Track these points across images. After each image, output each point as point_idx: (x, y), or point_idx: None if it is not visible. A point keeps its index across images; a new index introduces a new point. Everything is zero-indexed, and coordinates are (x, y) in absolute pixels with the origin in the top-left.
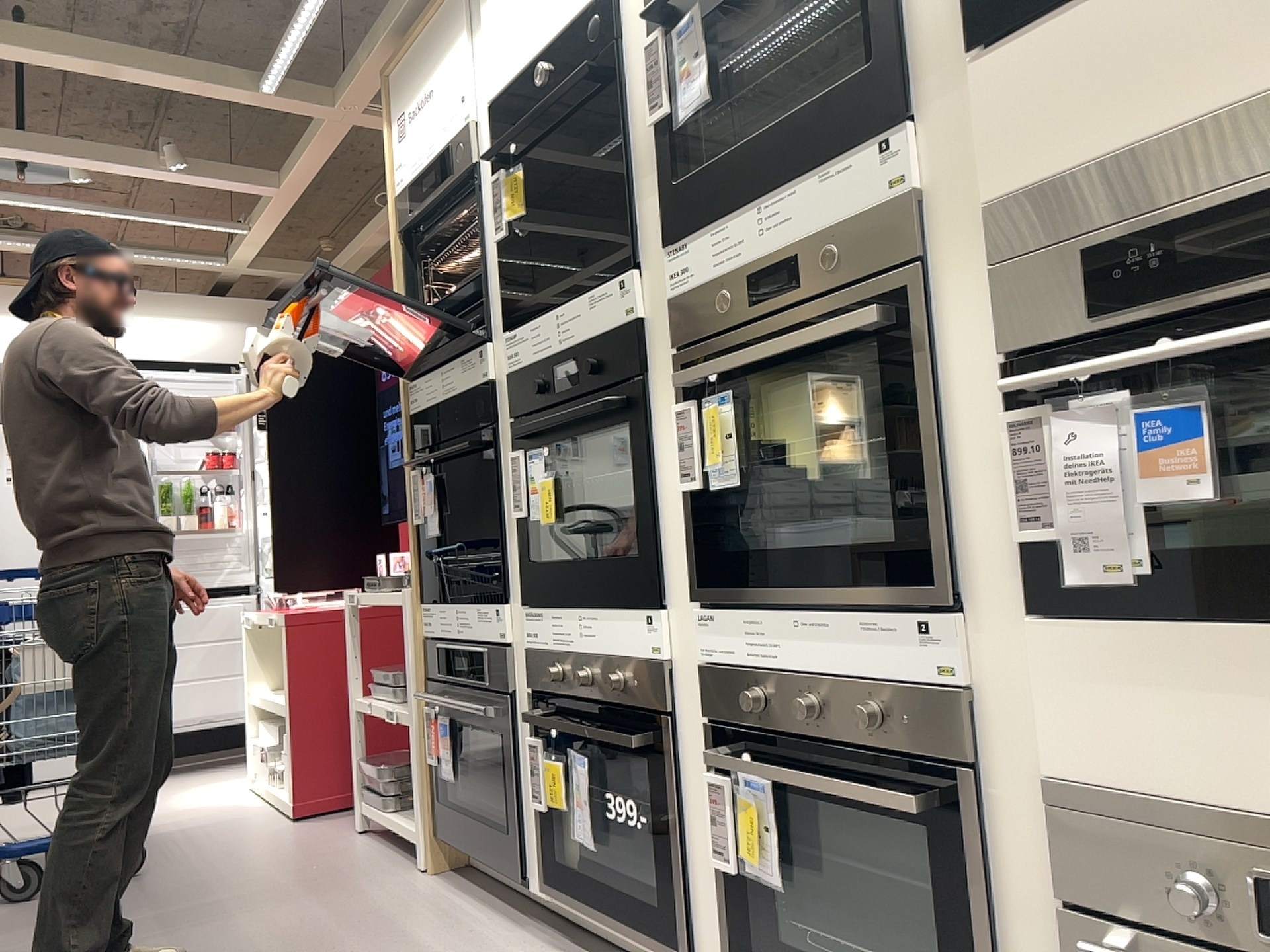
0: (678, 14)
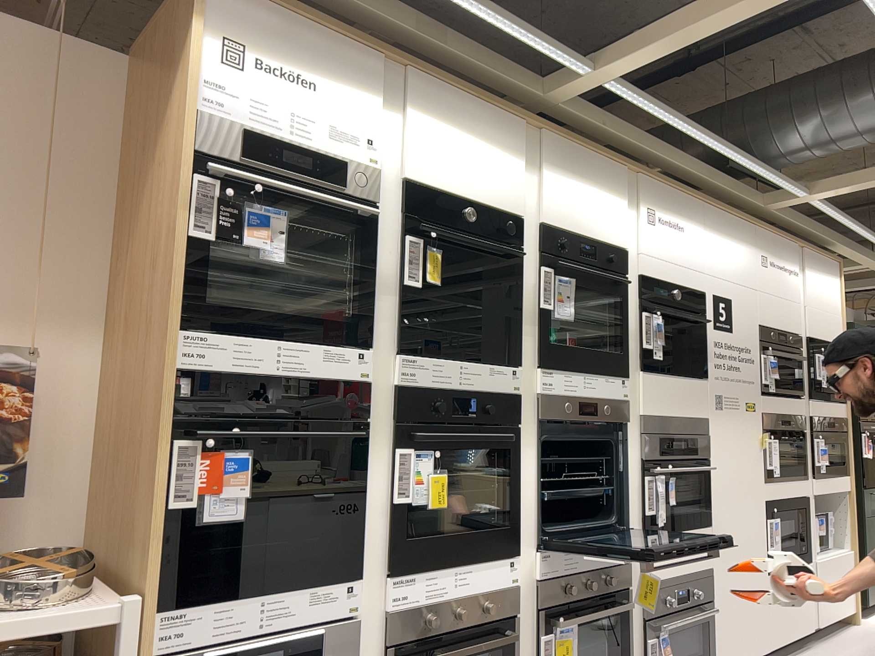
0: (554, 272)
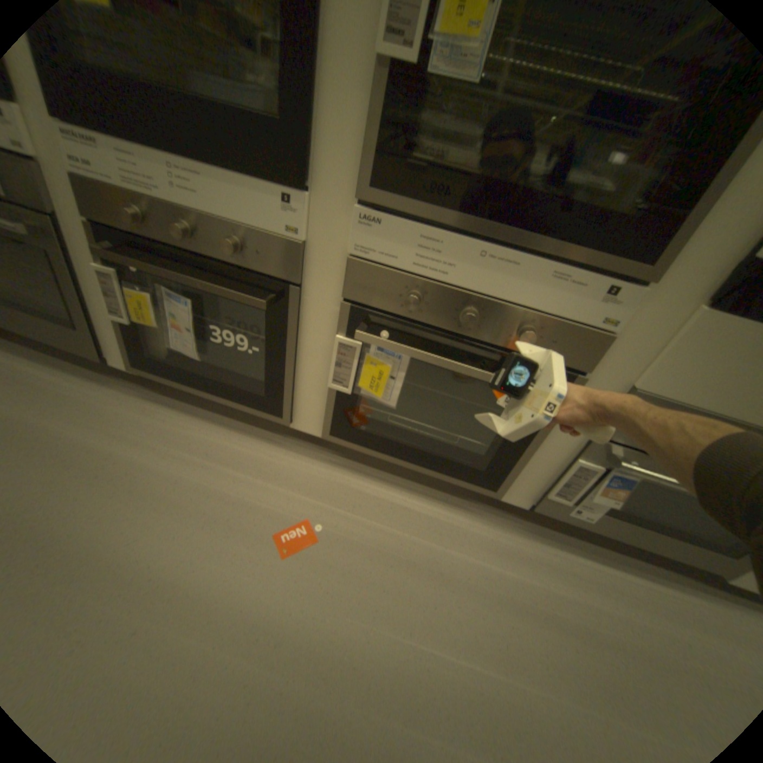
0: None
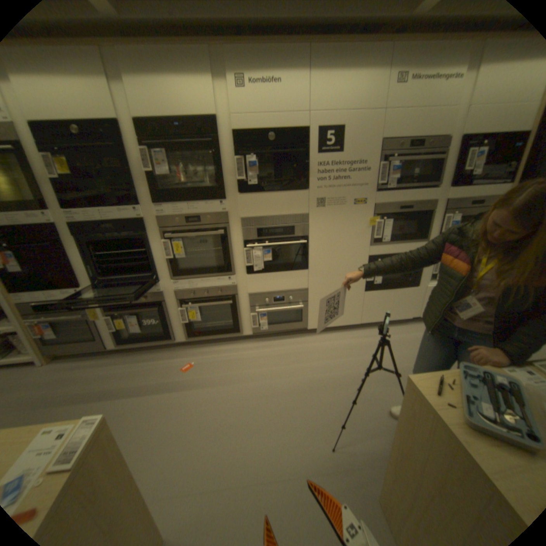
0: (153, 147)
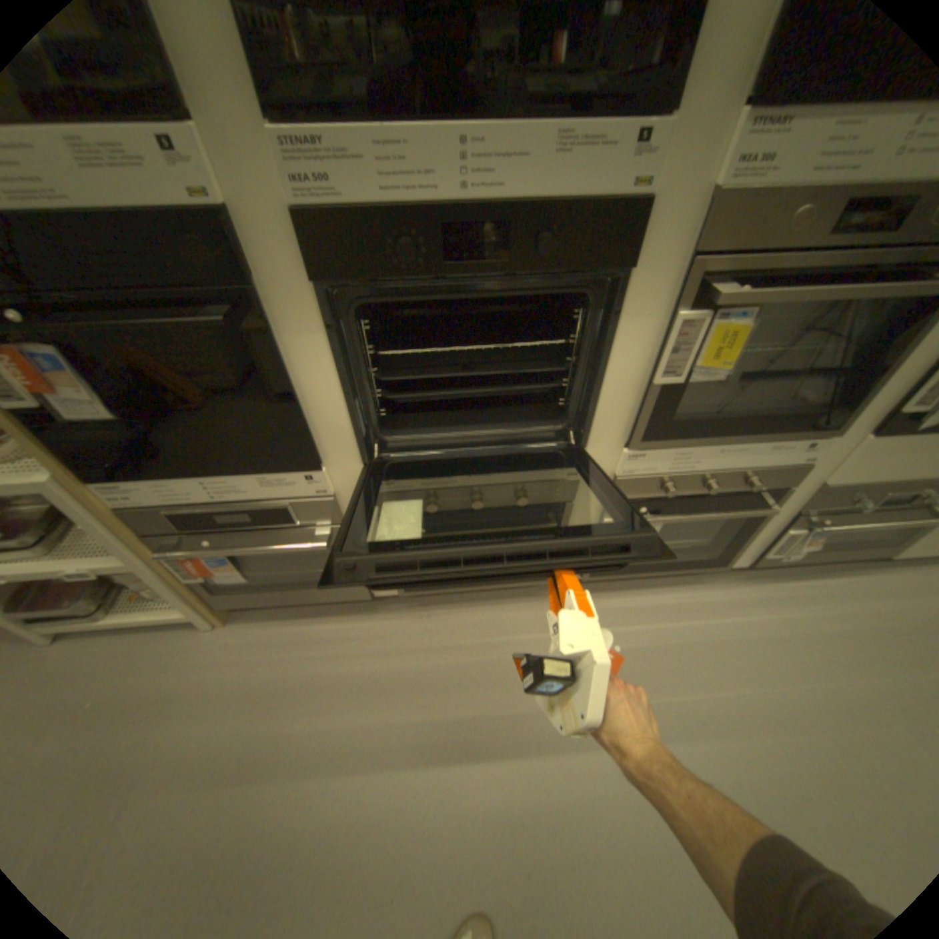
0: None
